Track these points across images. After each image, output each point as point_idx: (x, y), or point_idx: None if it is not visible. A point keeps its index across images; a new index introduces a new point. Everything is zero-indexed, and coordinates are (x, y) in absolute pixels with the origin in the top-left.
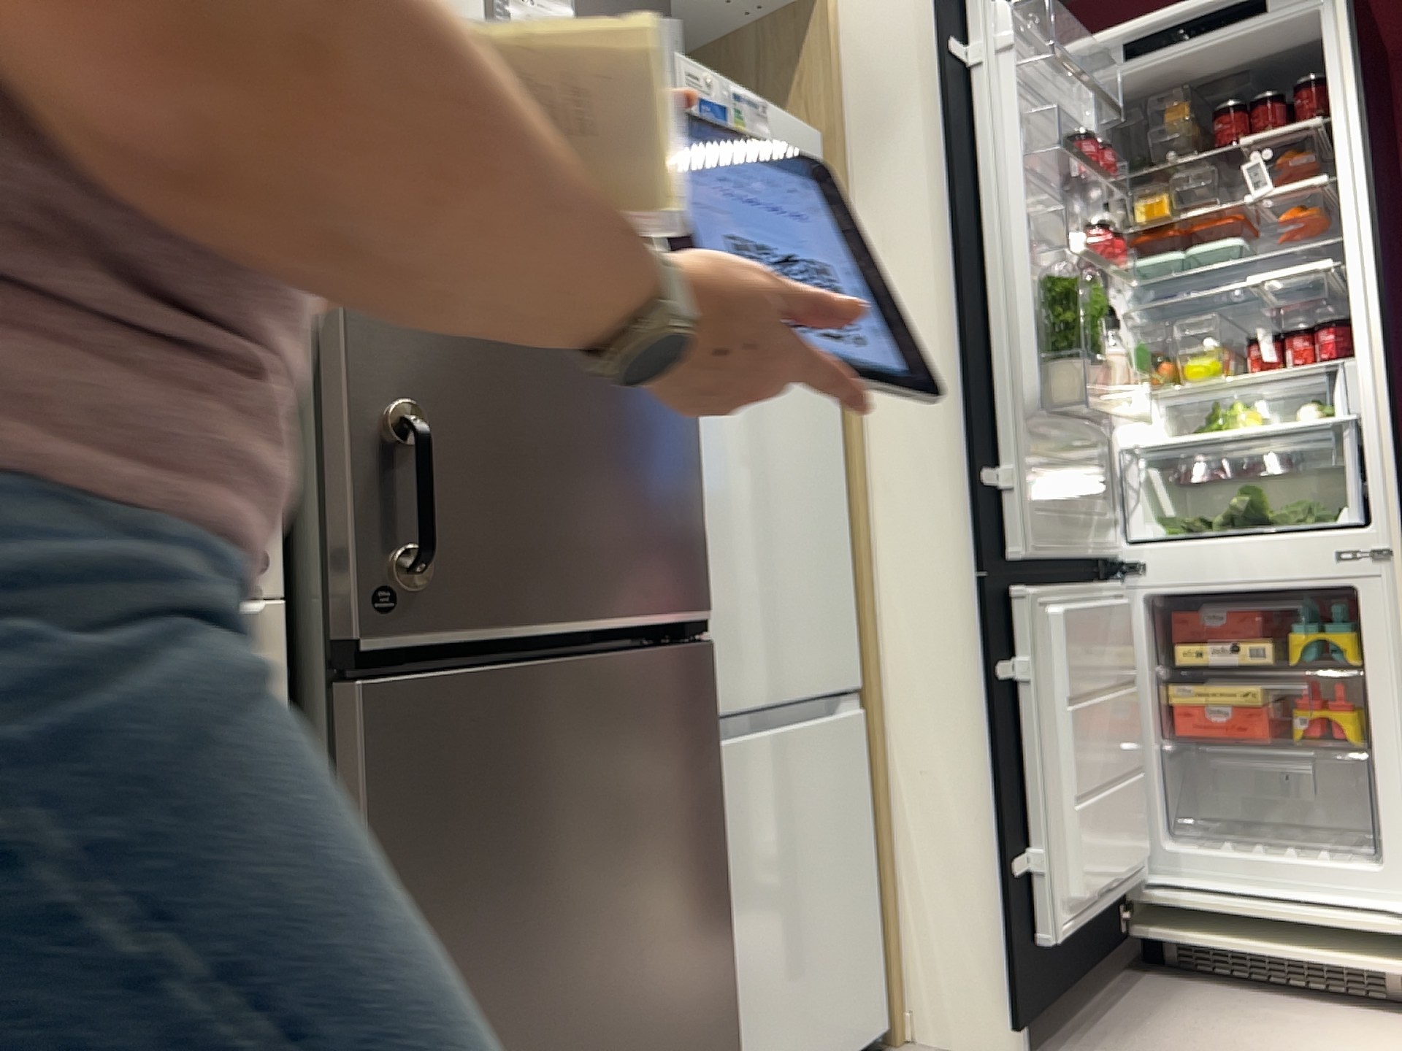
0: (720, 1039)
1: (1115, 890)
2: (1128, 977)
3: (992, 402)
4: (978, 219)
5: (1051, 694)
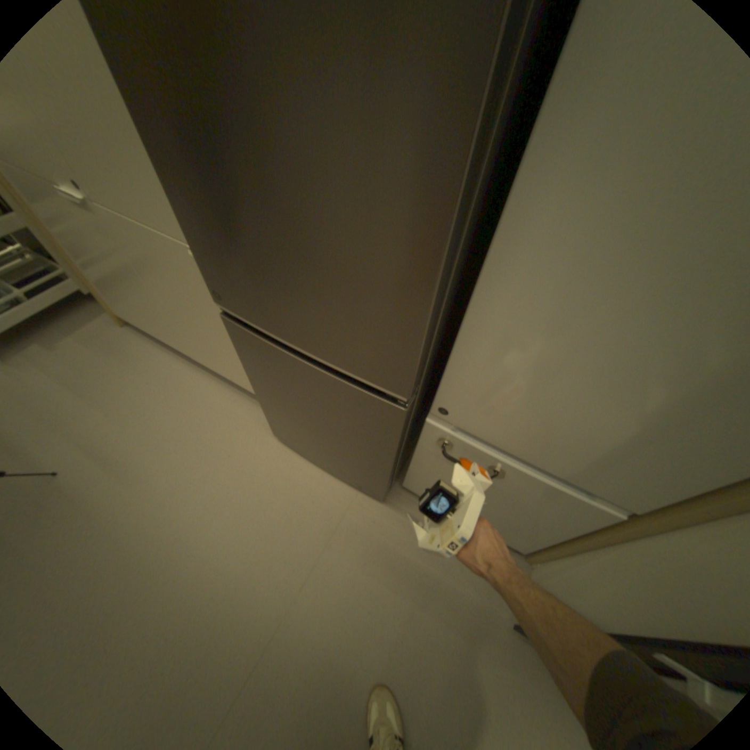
0: (383, 477)
1: None
2: None
3: None
4: None
5: None
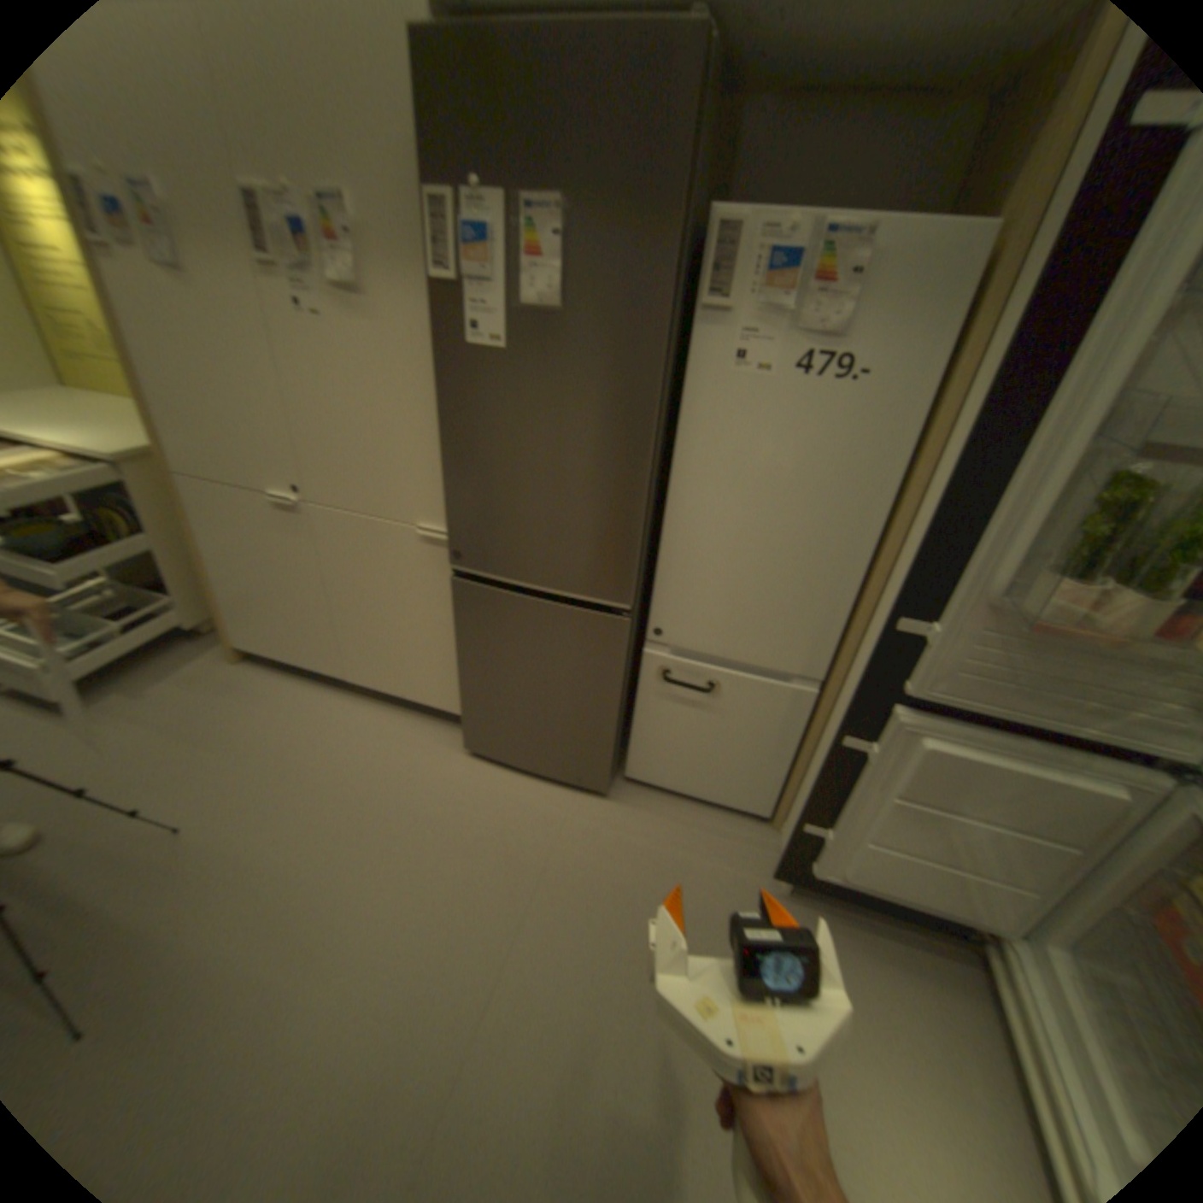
0: (605, 747)
1: (935, 909)
2: (959, 954)
3: (958, 569)
4: (1055, 378)
5: (891, 781)
